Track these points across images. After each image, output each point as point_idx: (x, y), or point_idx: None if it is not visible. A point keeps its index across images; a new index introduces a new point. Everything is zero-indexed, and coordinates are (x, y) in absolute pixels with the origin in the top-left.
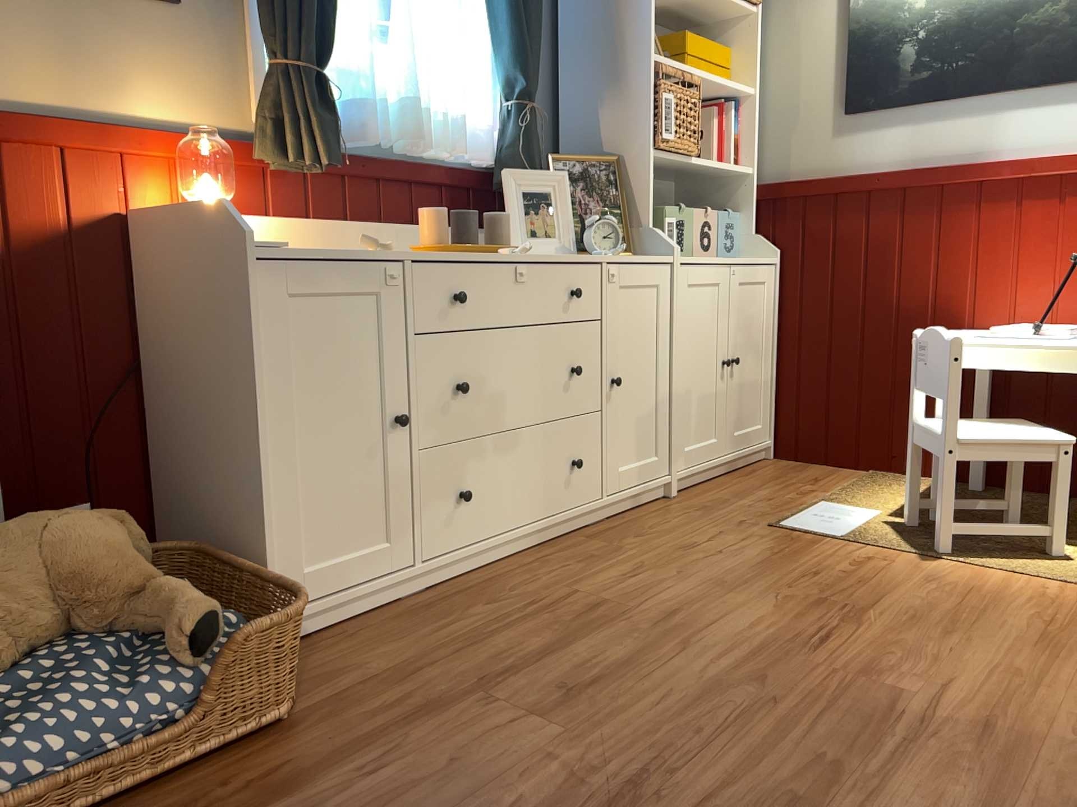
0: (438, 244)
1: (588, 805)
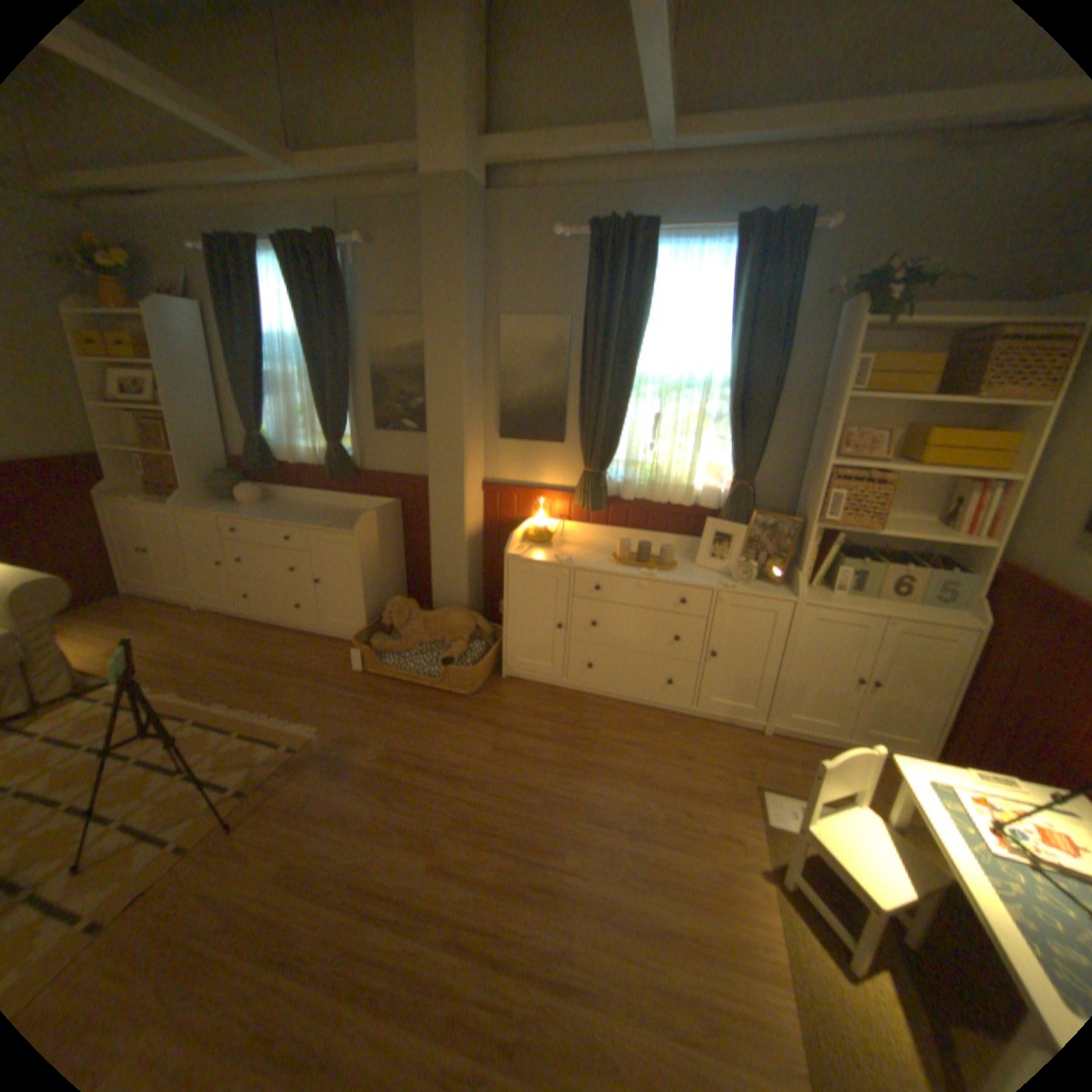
0: (616, 559)
1: (451, 773)
